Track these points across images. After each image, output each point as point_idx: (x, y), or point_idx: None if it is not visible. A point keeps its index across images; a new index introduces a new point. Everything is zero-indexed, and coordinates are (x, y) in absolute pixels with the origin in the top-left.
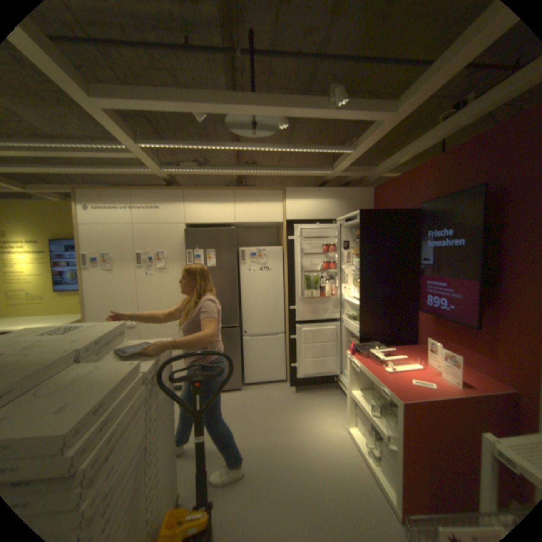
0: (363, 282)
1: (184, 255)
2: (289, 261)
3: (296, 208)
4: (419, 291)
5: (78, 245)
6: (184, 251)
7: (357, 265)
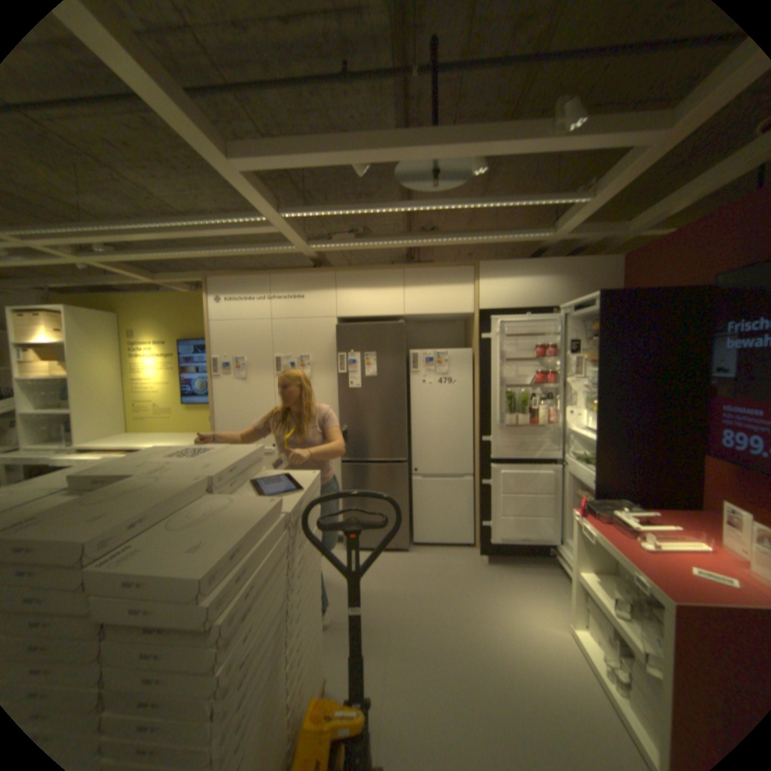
0: (604, 405)
1: (335, 361)
2: (482, 371)
3: (495, 293)
4: (708, 423)
5: (210, 348)
6: (336, 356)
7: (594, 378)
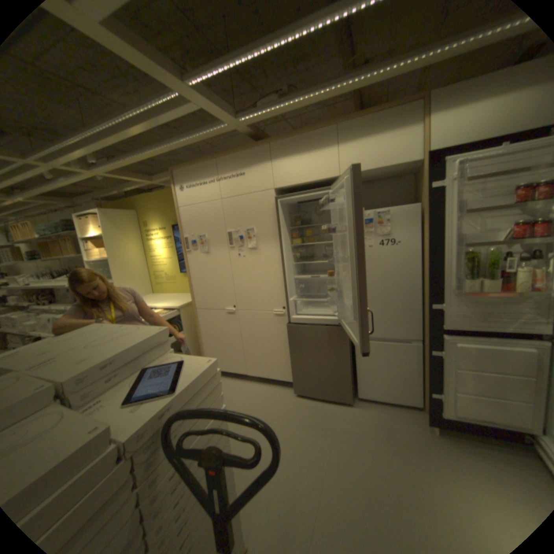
0: None
1: (276, 231)
2: (434, 227)
3: (453, 127)
4: None
5: (181, 229)
6: (276, 226)
7: None
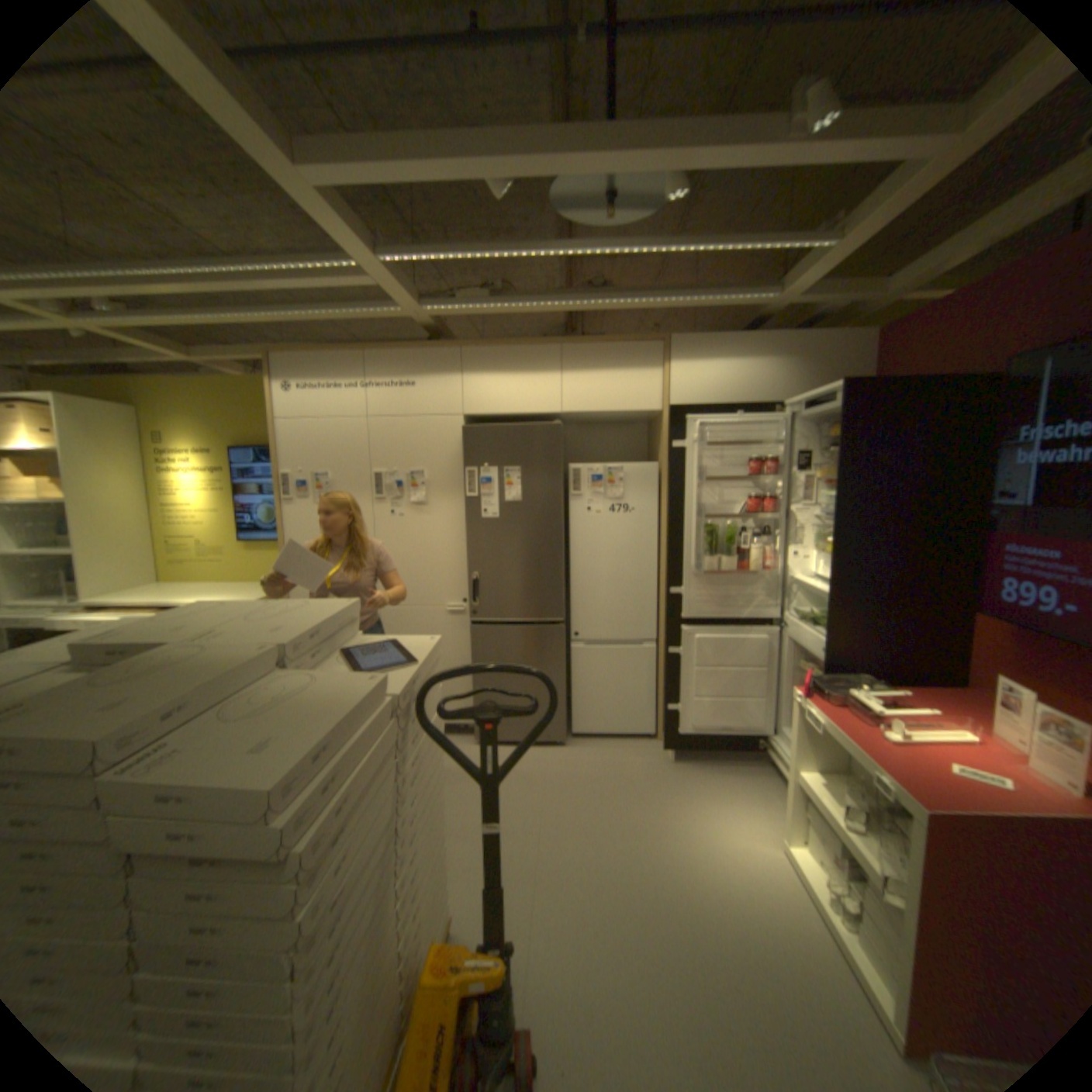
0: (842, 544)
1: (462, 480)
2: (672, 494)
3: (693, 381)
4: (982, 568)
5: (277, 458)
6: (462, 472)
7: (828, 506)
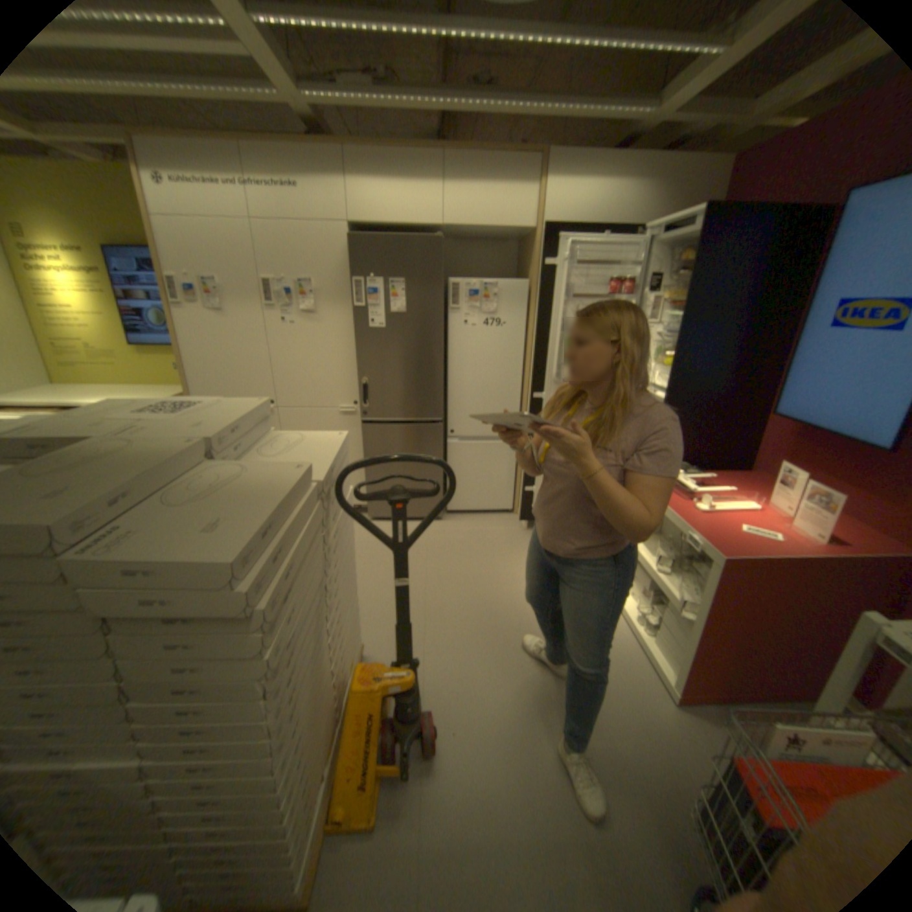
0: (680, 357)
1: (348, 289)
2: (540, 310)
3: (566, 199)
4: (782, 379)
5: (157, 259)
6: (348, 281)
7: (670, 324)
